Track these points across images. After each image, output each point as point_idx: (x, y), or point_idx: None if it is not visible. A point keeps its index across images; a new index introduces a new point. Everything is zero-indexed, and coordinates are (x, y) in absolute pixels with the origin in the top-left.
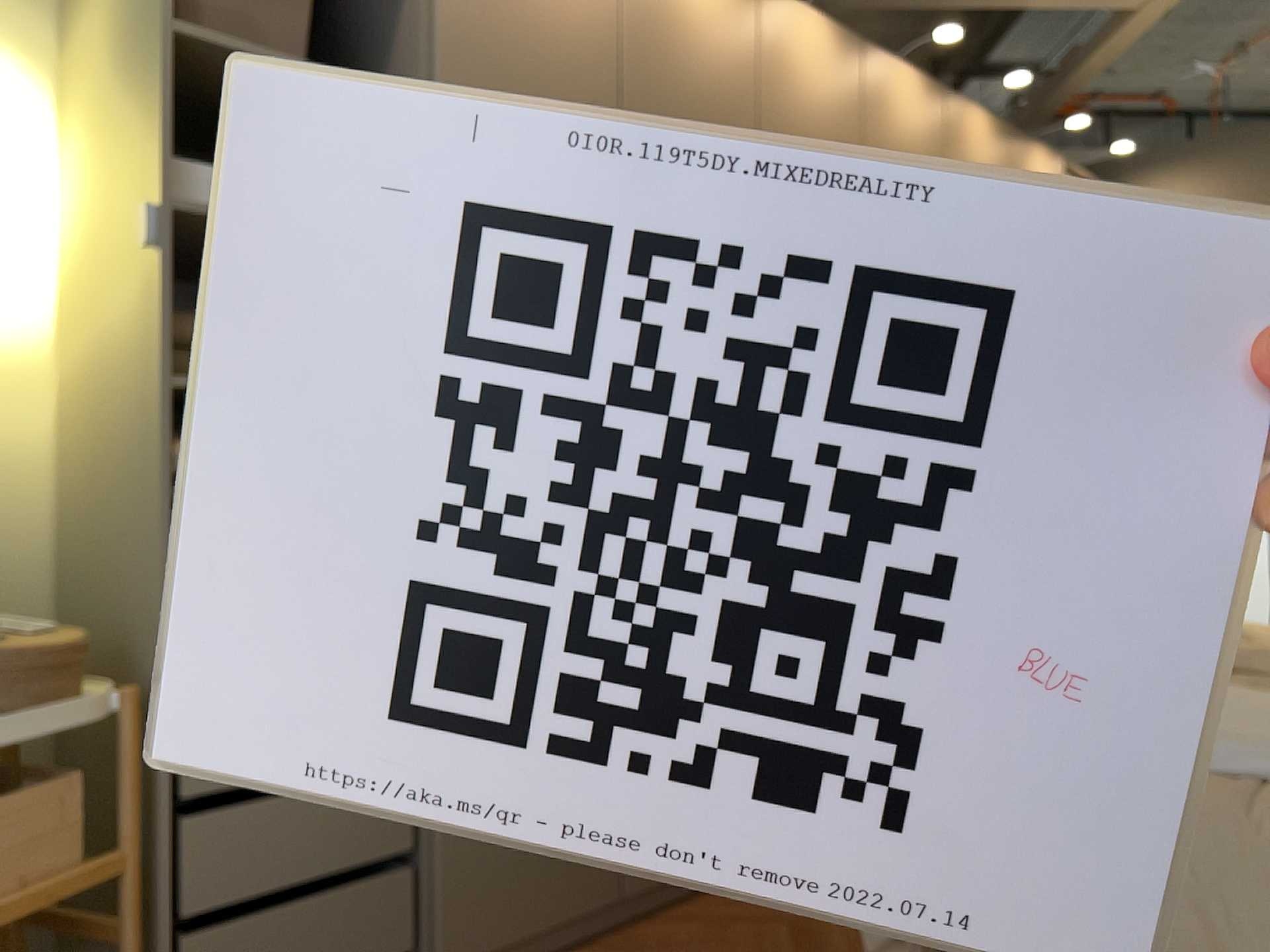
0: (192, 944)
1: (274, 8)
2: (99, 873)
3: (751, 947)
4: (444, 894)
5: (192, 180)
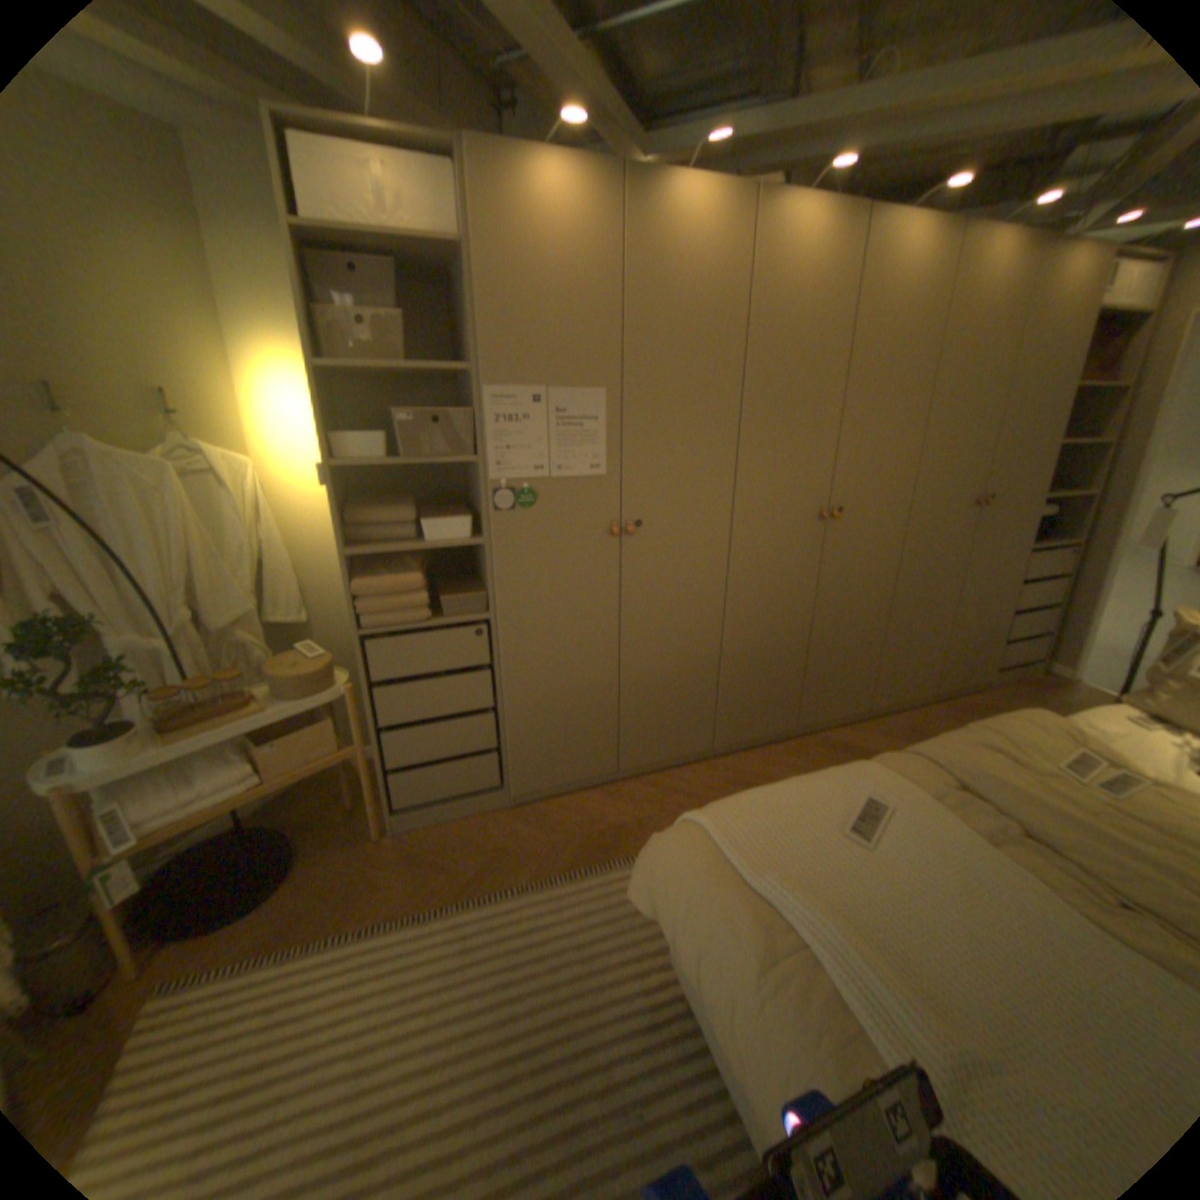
0: (395, 778)
1: (380, 328)
2: (346, 756)
3: (673, 812)
4: (514, 767)
5: (344, 446)
